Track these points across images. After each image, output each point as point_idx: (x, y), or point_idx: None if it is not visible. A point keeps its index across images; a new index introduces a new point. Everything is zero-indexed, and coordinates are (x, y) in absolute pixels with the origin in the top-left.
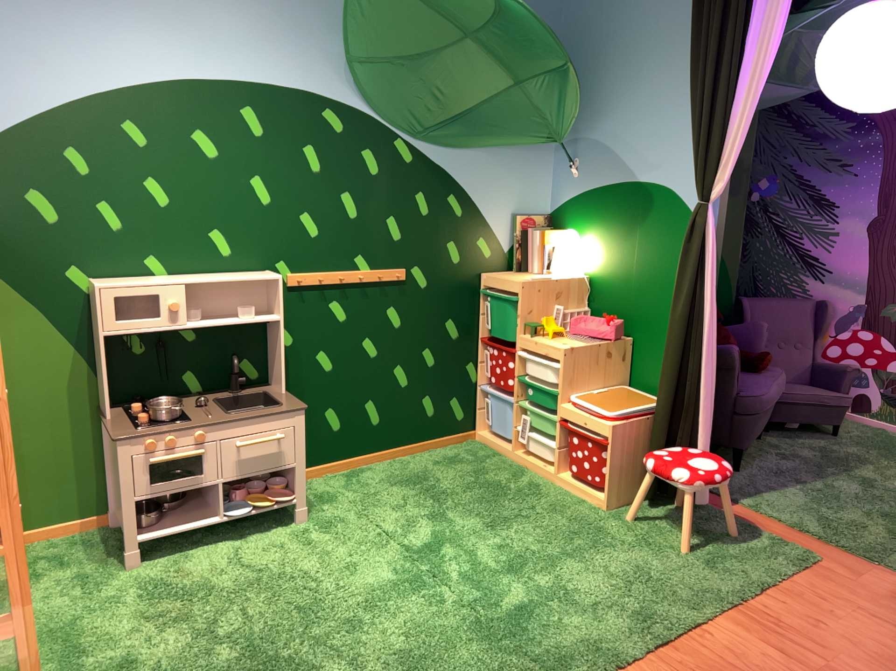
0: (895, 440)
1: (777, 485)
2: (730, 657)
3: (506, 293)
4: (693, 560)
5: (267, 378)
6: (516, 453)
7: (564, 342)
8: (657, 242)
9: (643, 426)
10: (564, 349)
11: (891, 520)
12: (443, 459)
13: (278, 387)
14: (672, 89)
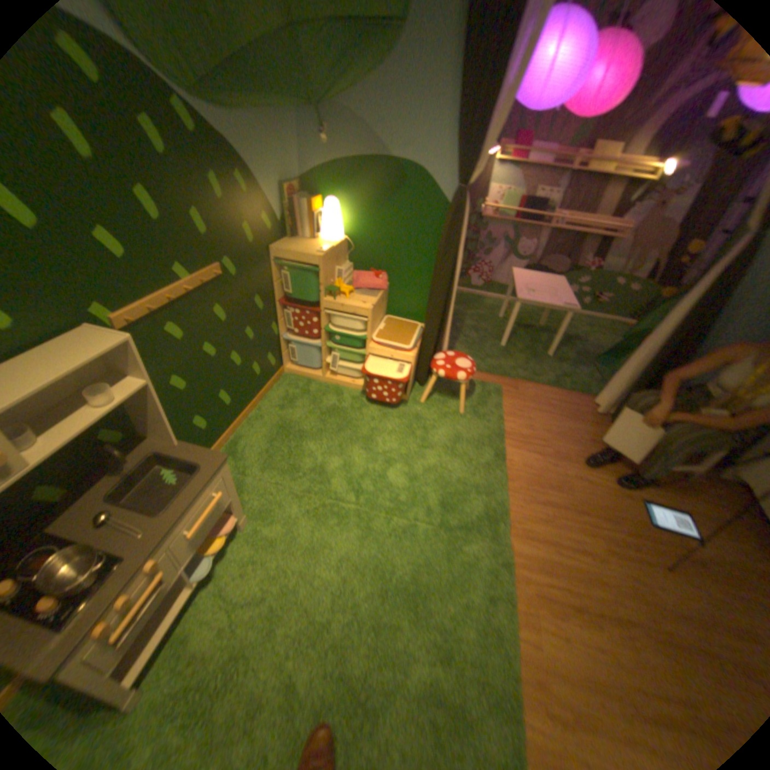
0: (460, 297)
1: (449, 345)
2: (527, 470)
3: (295, 263)
4: (467, 416)
5: (133, 429)
6: (326, 377)
7: (358, 300)
8: (408, 213)
9: (418, 346)
10: (369, 310)
11: (499, 350)
12: (279, 400)
13: (163, 439)
14: (427, 67)
